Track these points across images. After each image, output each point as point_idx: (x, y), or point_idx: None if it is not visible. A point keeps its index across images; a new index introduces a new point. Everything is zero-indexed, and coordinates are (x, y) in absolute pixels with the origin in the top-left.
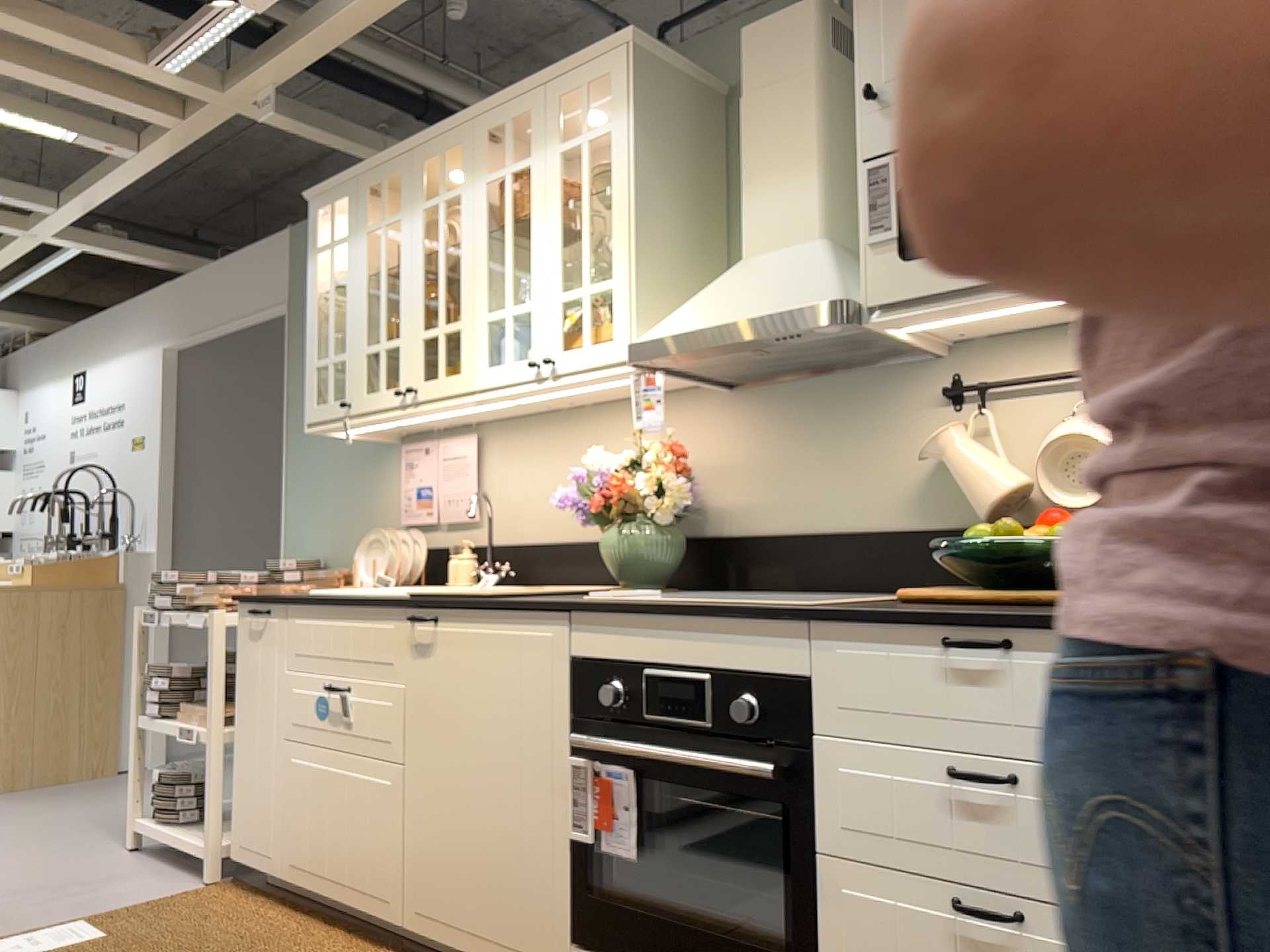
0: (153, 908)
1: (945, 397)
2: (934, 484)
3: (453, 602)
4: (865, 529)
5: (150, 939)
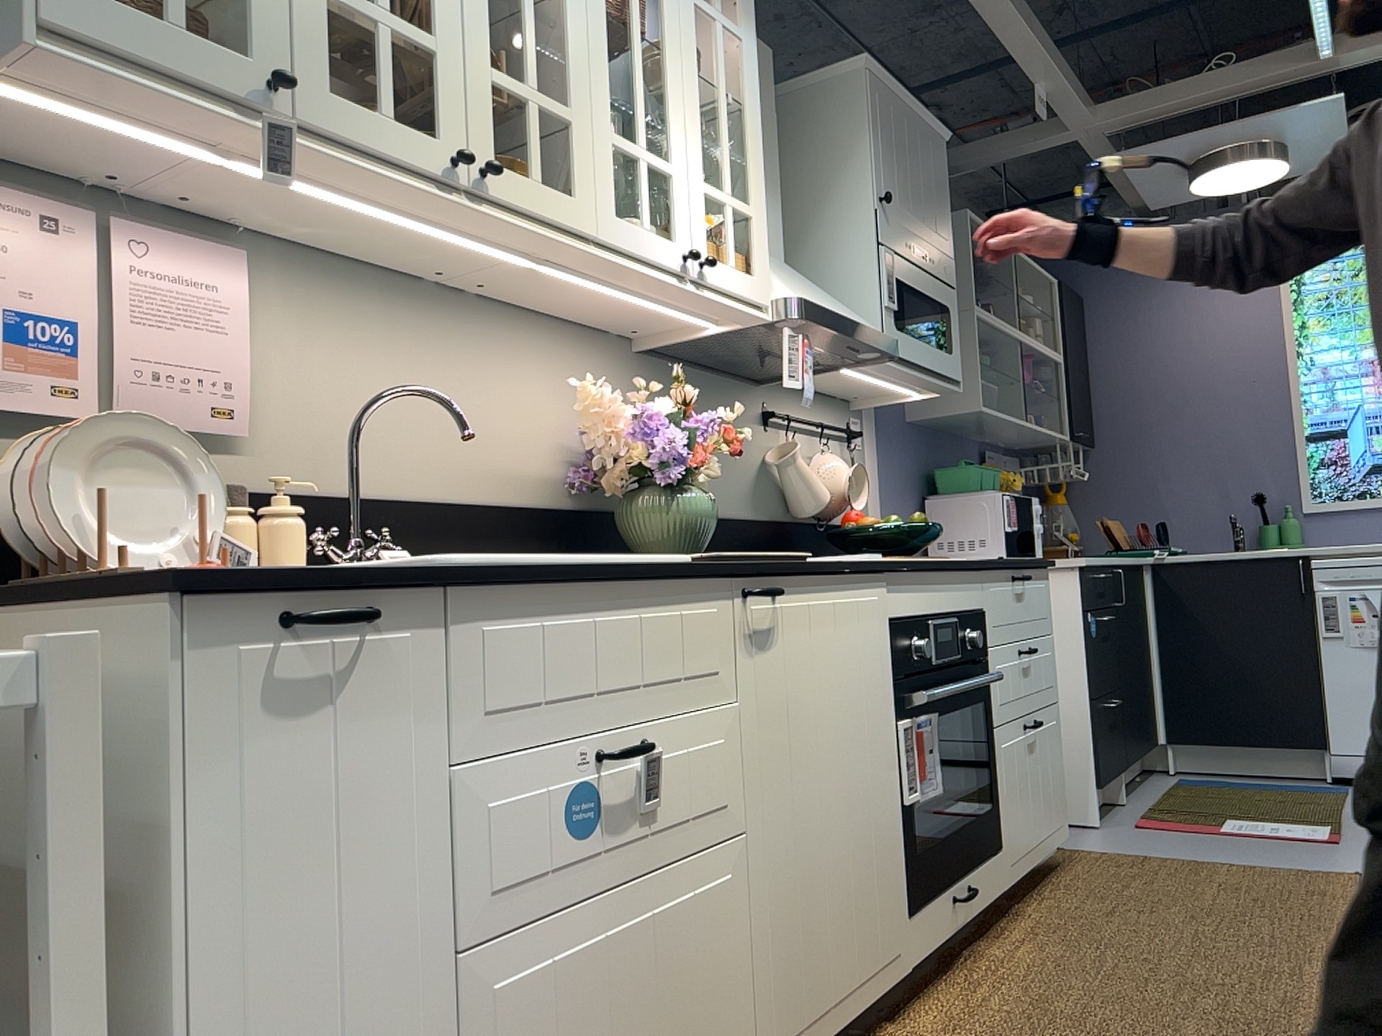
0: None
1: (764, 418)
2: (762, 485)
3: (800, 565)
4: (732, 516)
5: None
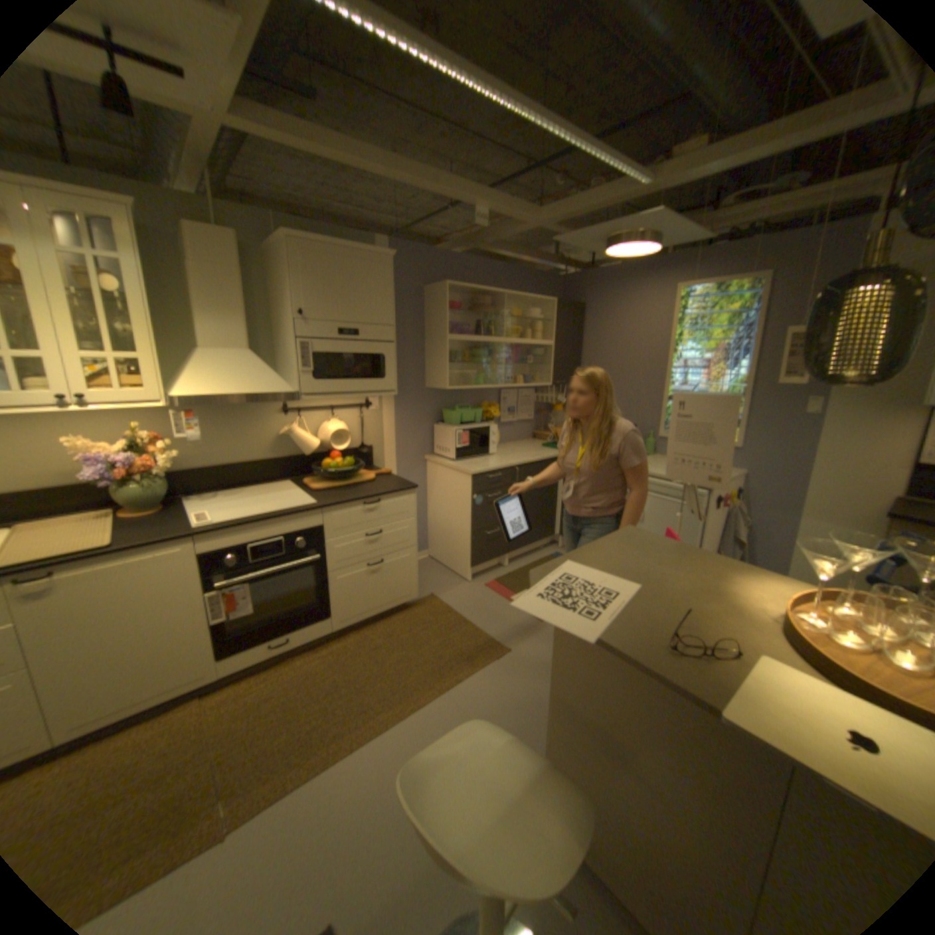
0: None
1: (281, 410)
2: (279, 442)
3: (76, 557)
4: (250, 460)
5: None
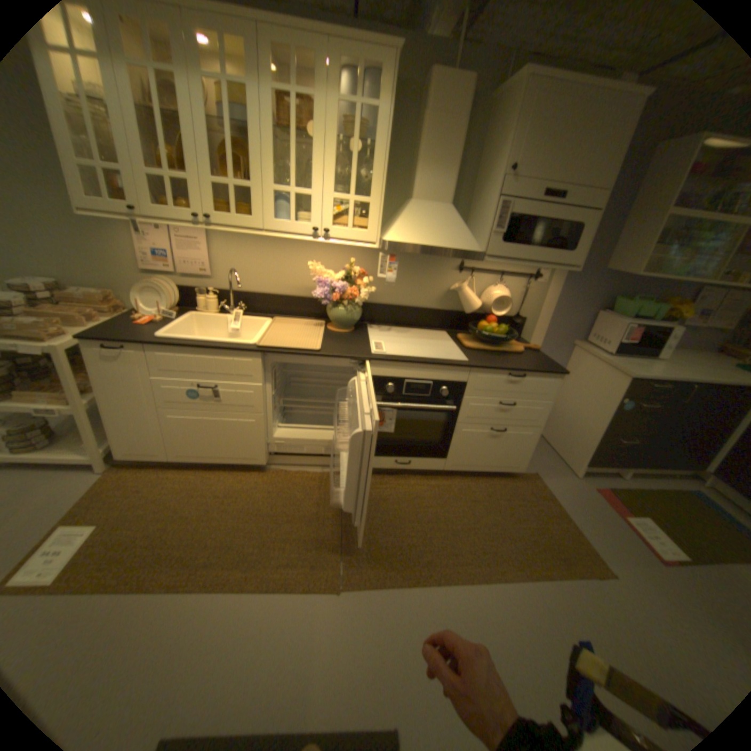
0: (93, 498)
1: (458, 268)
2: (447, 296)
3: (301, 353)
4: (421, 307)
5: (128, 514)
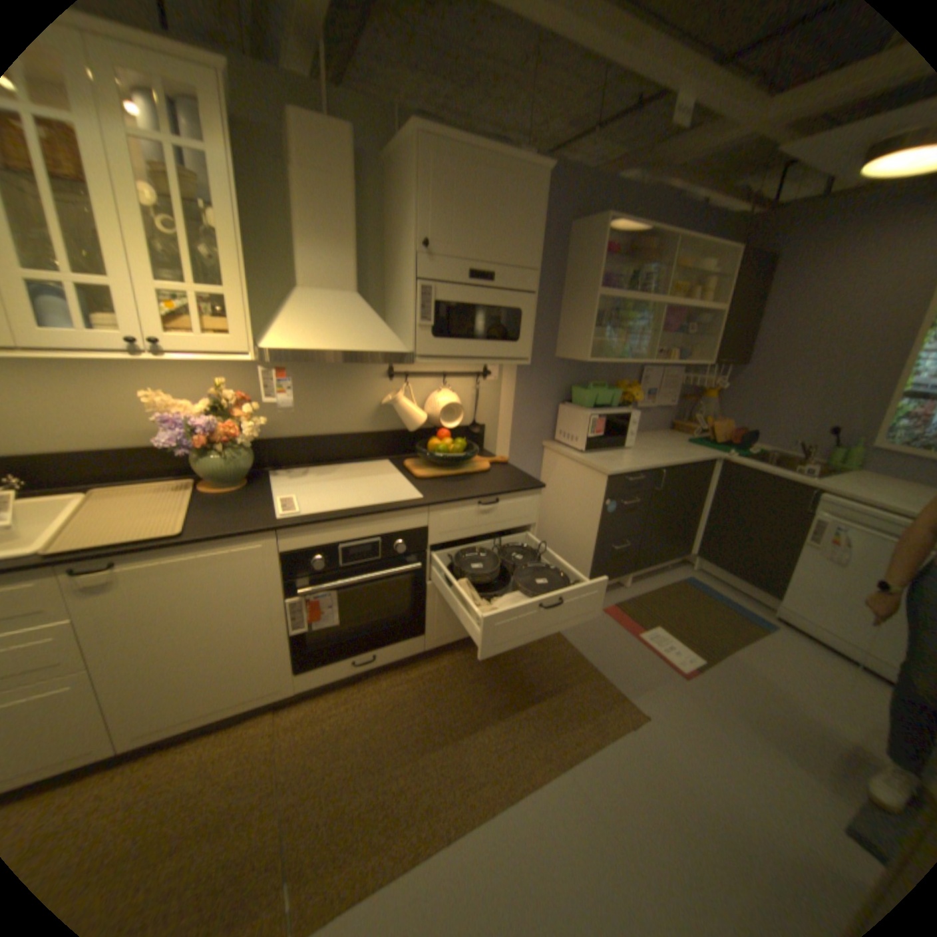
0: None
1: (386, 375)
2: (380, 413)
3: (142, 548)
4: (347, 433)
5: None
